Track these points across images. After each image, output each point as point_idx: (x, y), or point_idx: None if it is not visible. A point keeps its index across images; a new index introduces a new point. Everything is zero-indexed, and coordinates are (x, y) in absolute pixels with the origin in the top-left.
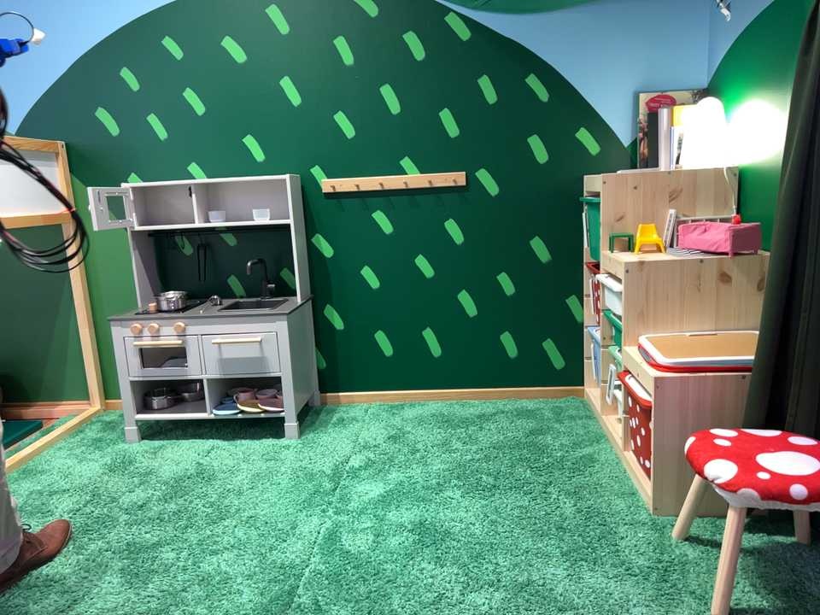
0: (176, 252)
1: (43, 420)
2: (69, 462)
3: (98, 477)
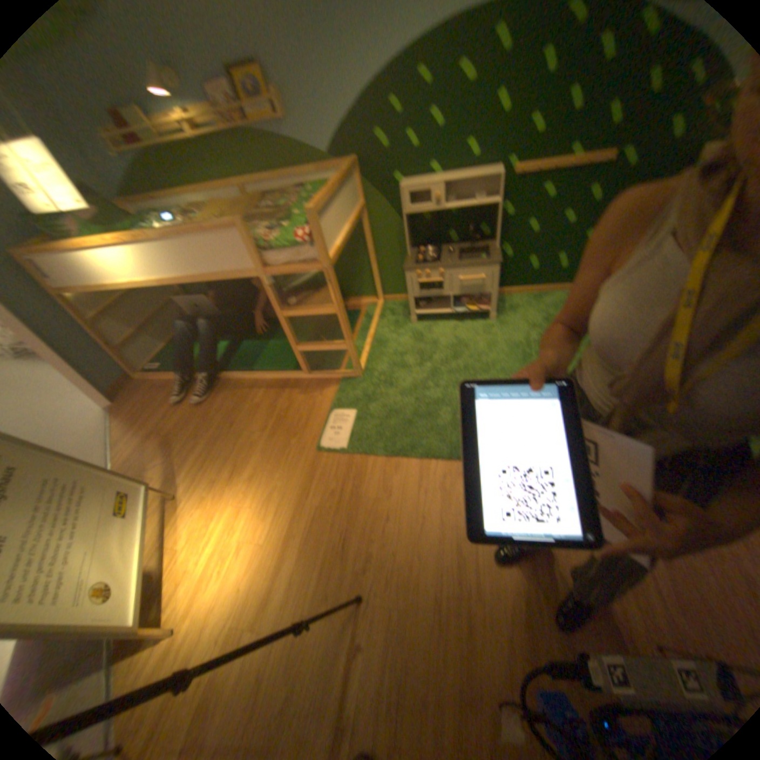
0: (420, 219)
1: (356, 308)
2: (391, 335)
3: (411, 344)
